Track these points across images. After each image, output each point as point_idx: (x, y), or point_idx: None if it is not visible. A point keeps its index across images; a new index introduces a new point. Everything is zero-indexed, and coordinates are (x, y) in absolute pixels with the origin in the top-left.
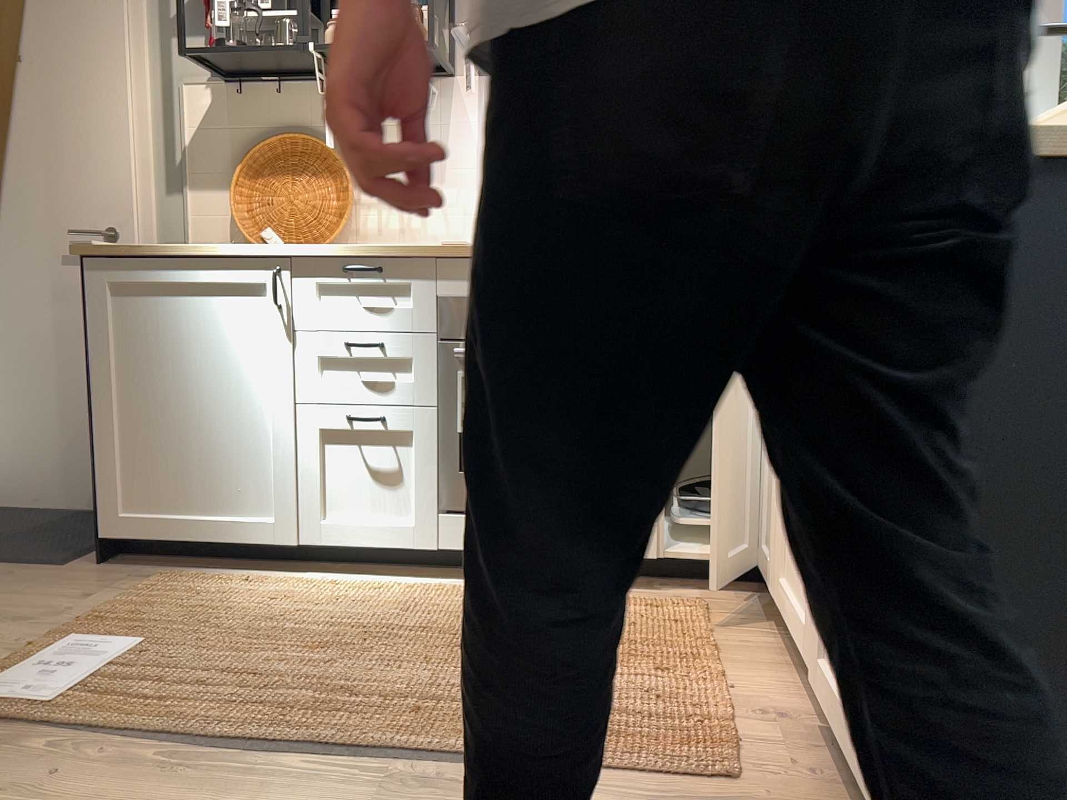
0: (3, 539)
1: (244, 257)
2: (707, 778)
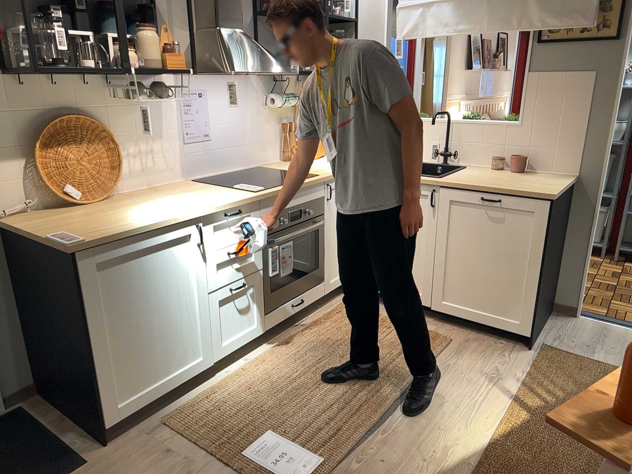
0: None
1: (180, 222)
2: (449, 342)
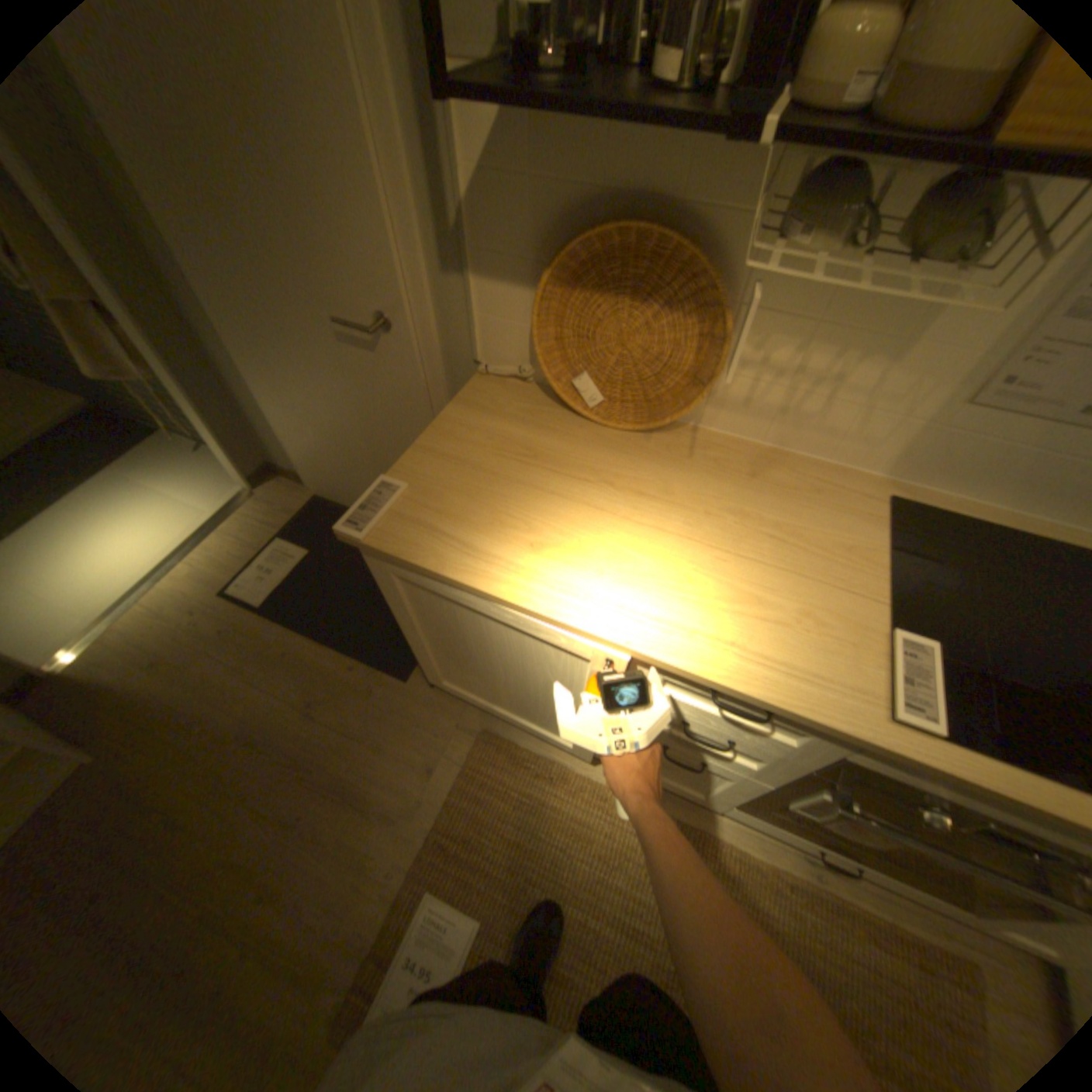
0: (357, 602)
1: (569, 630)
2: None
